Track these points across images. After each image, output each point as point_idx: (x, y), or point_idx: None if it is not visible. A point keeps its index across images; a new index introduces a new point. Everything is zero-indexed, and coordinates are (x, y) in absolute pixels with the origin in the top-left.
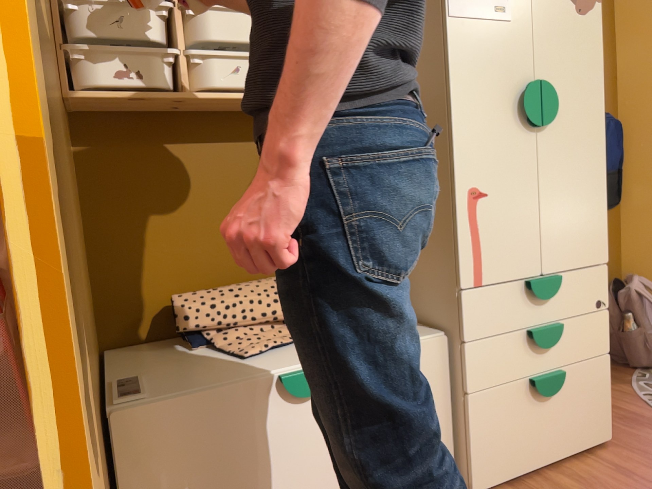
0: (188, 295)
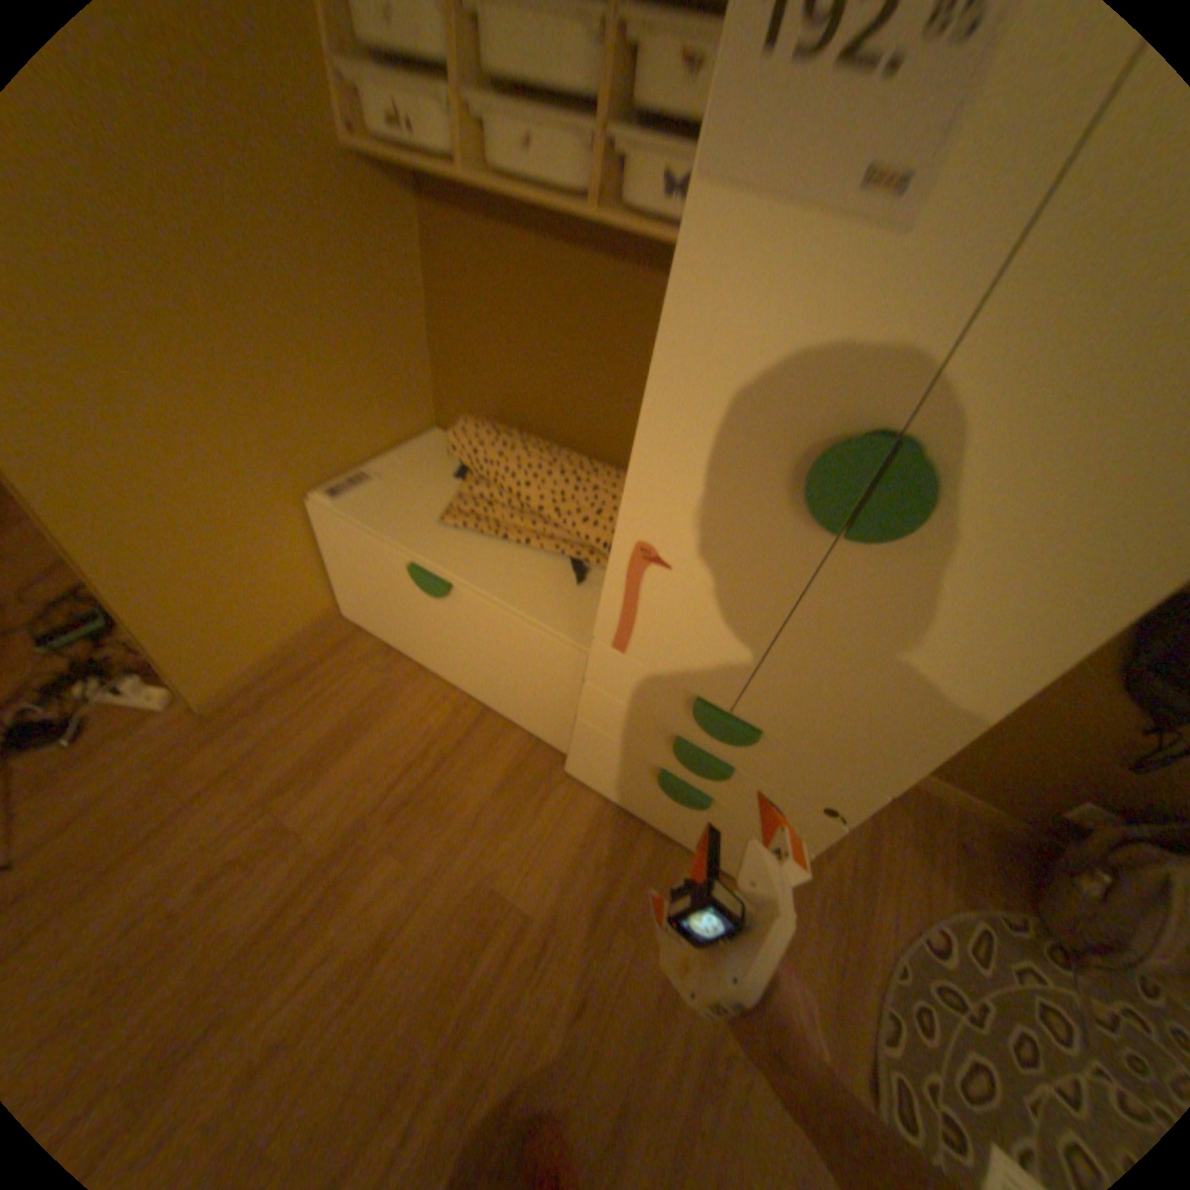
0: (474, 426)
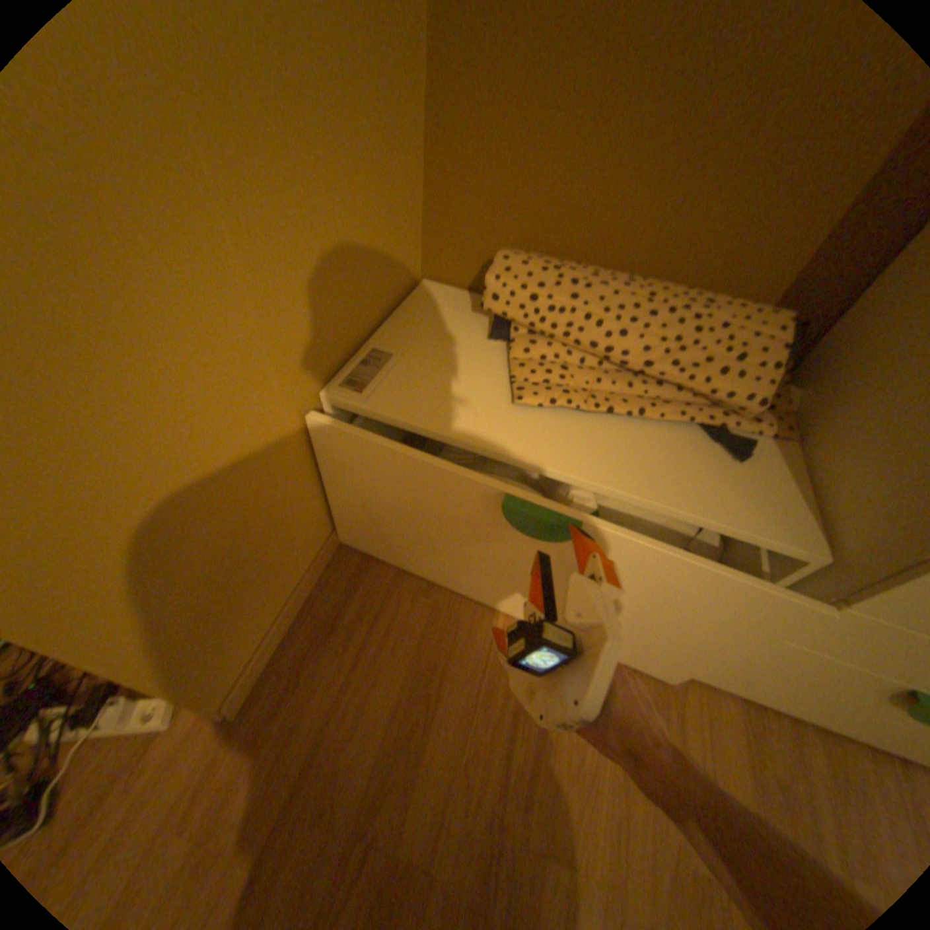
0: (516, 257)
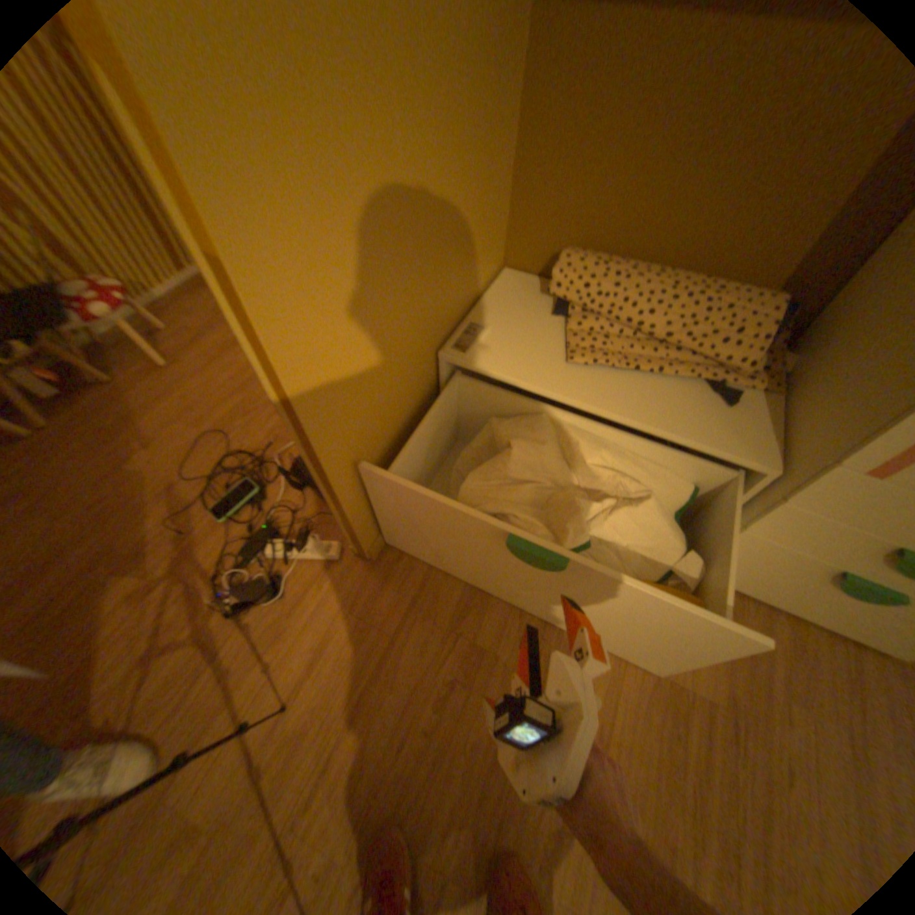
0: (575, 257)
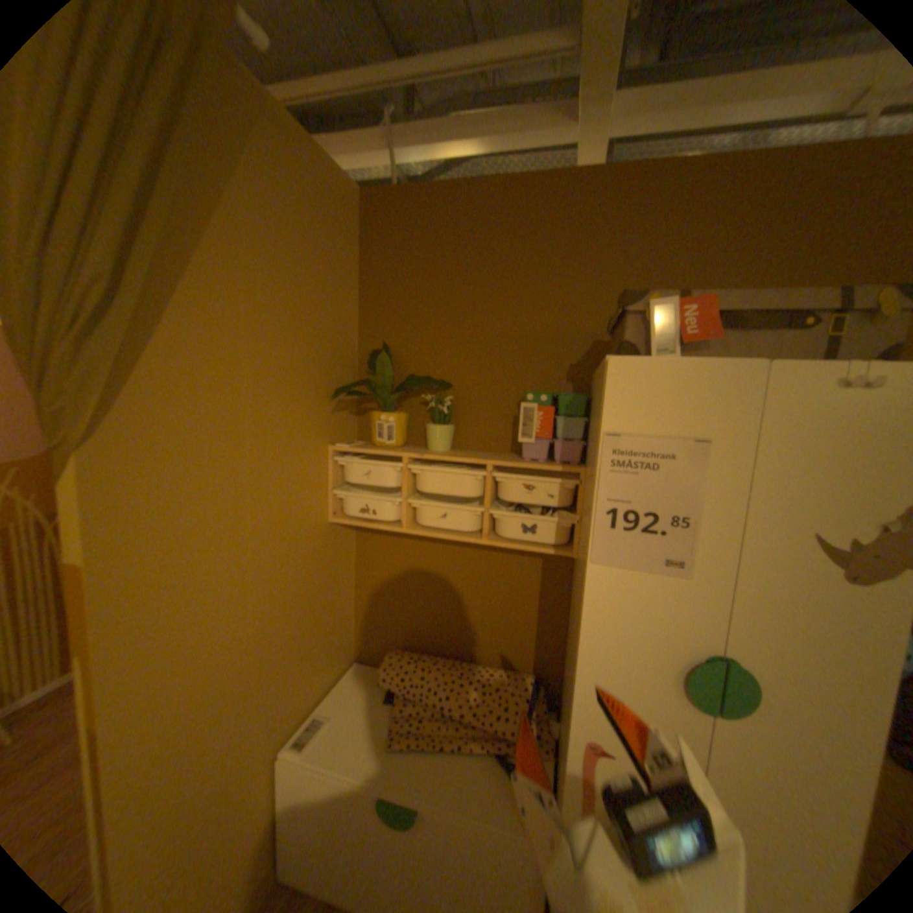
0: (396, 658)
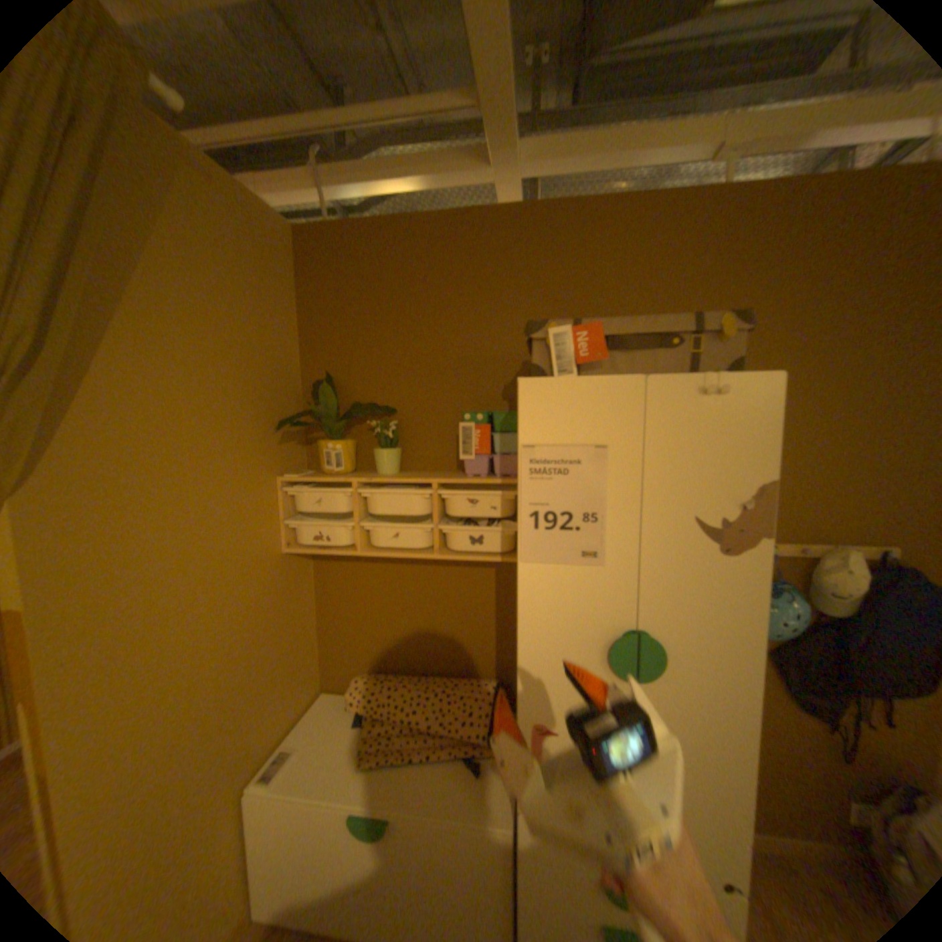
0: (362, 682)
